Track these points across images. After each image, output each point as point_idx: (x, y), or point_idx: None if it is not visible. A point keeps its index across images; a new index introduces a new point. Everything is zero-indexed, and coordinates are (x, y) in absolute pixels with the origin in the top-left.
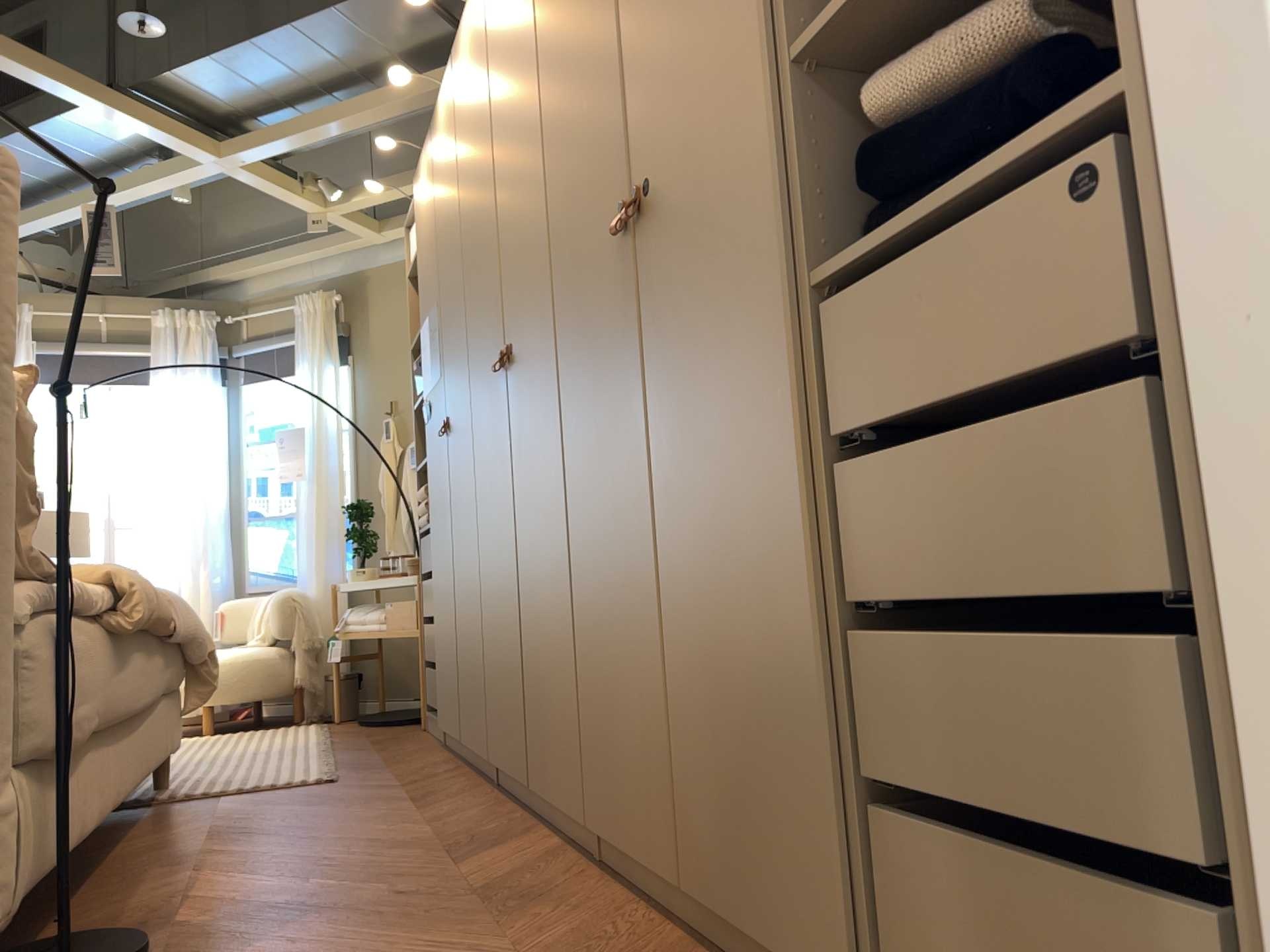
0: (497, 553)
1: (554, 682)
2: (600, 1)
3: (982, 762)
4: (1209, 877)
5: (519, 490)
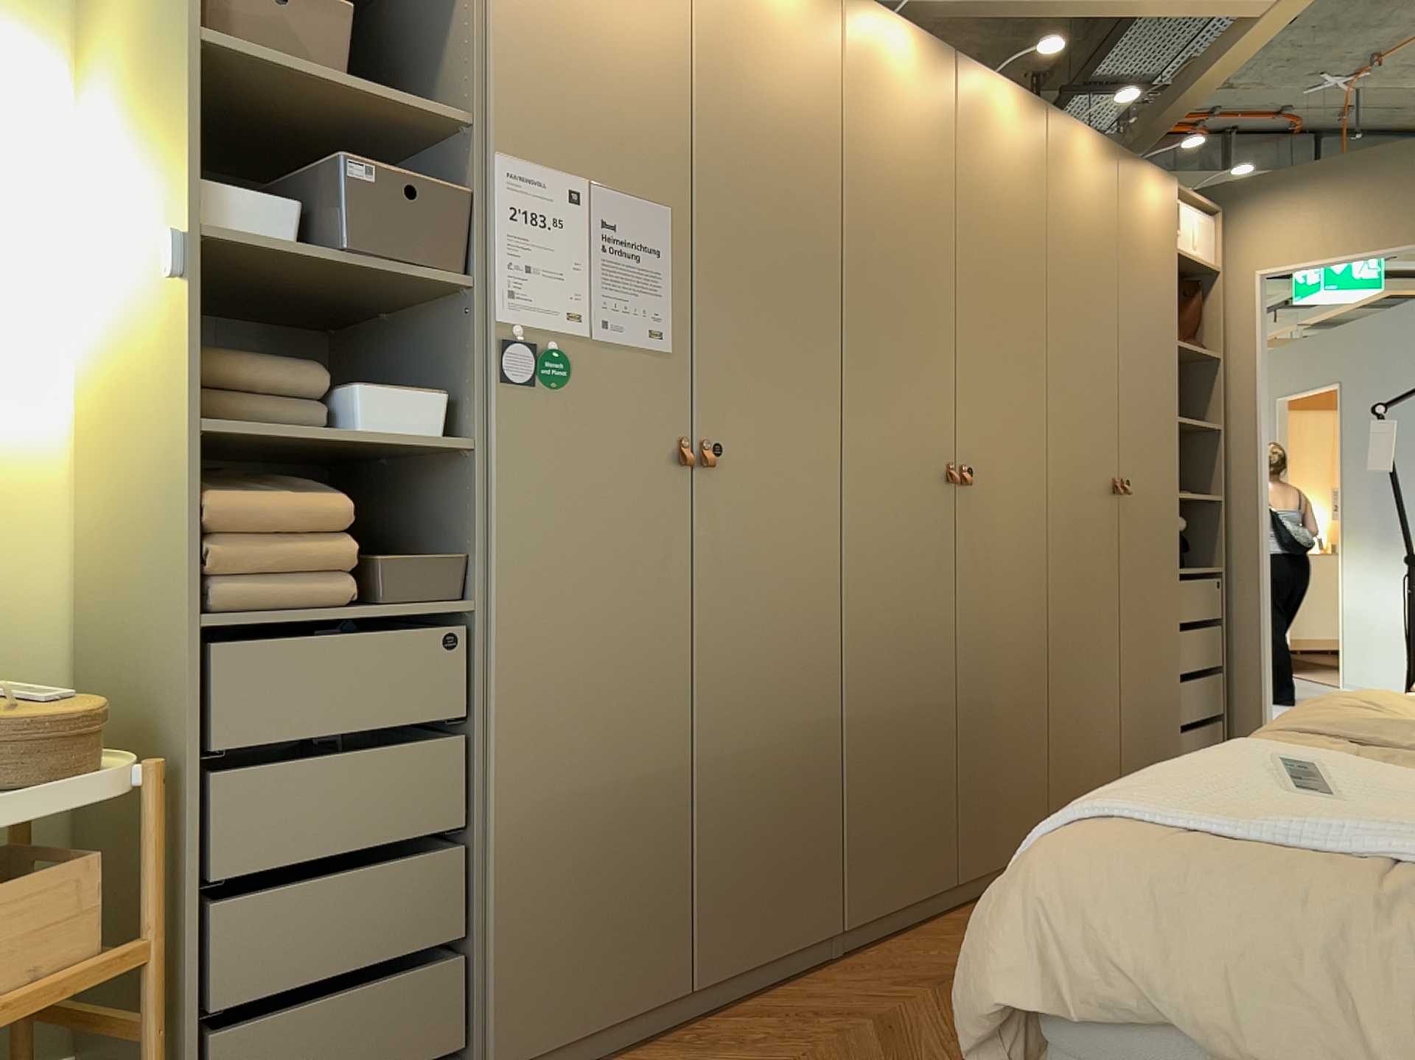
0: (899, 671)
1: (1011, 774)
2: (1109, 341)
3: (1206, 710)
4: (1212, 720)
5: (962, 606)
